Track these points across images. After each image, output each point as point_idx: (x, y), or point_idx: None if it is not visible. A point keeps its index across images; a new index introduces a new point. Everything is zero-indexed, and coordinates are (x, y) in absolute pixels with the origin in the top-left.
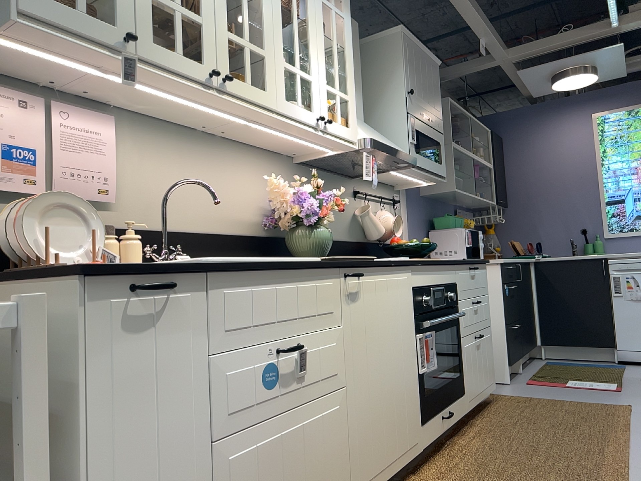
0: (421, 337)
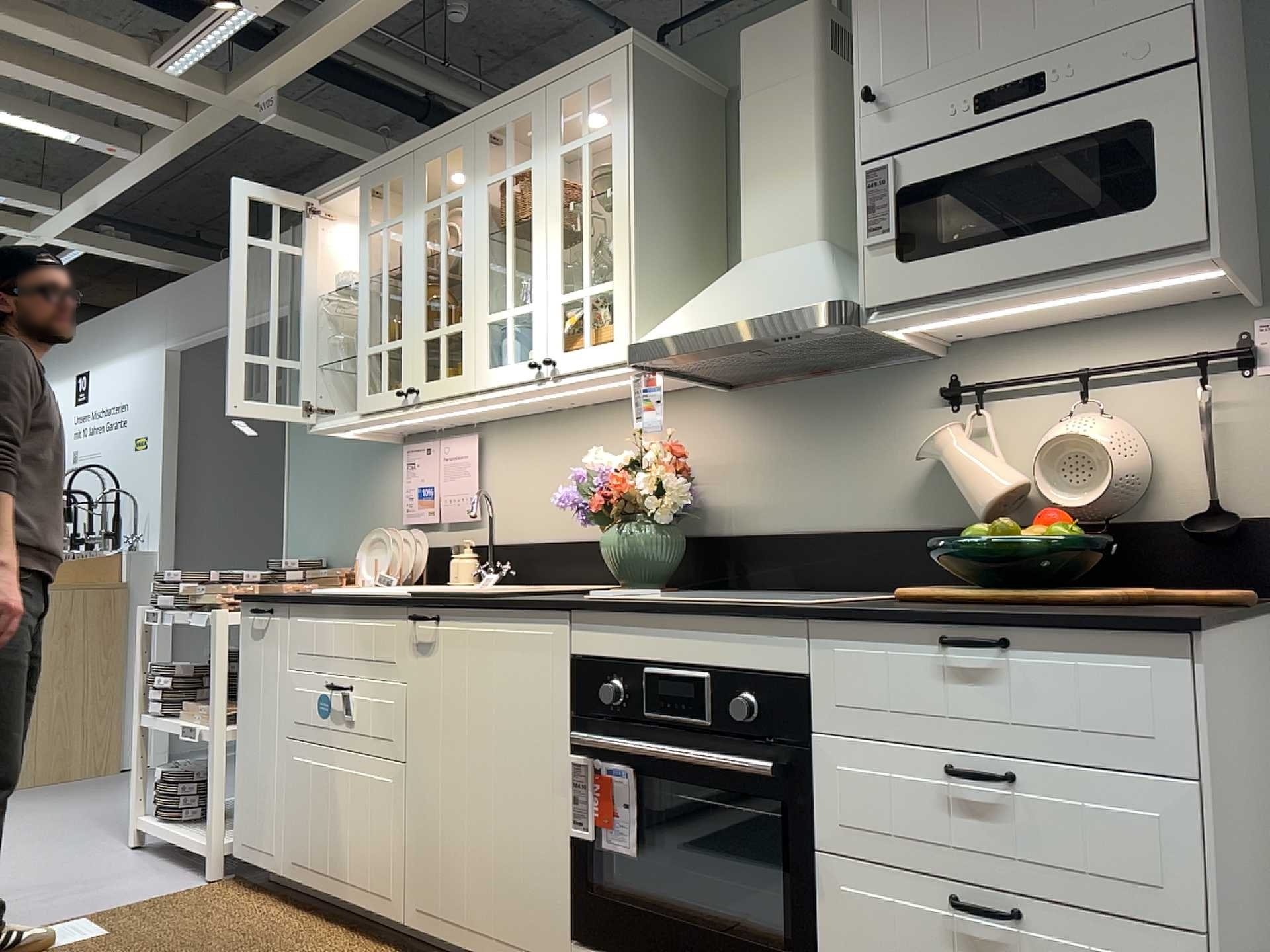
0: (580, 764)
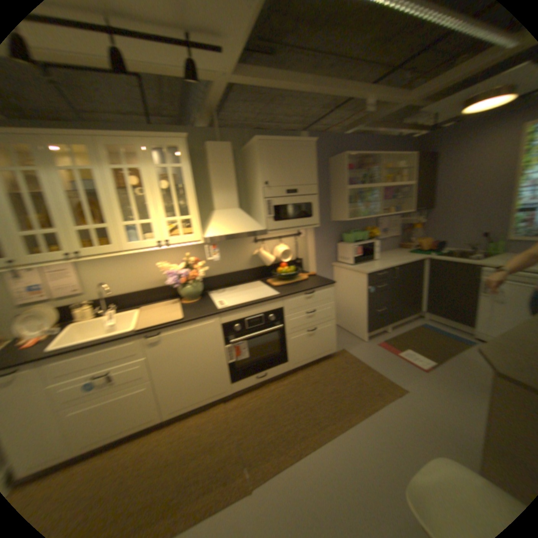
0: (228, 347)
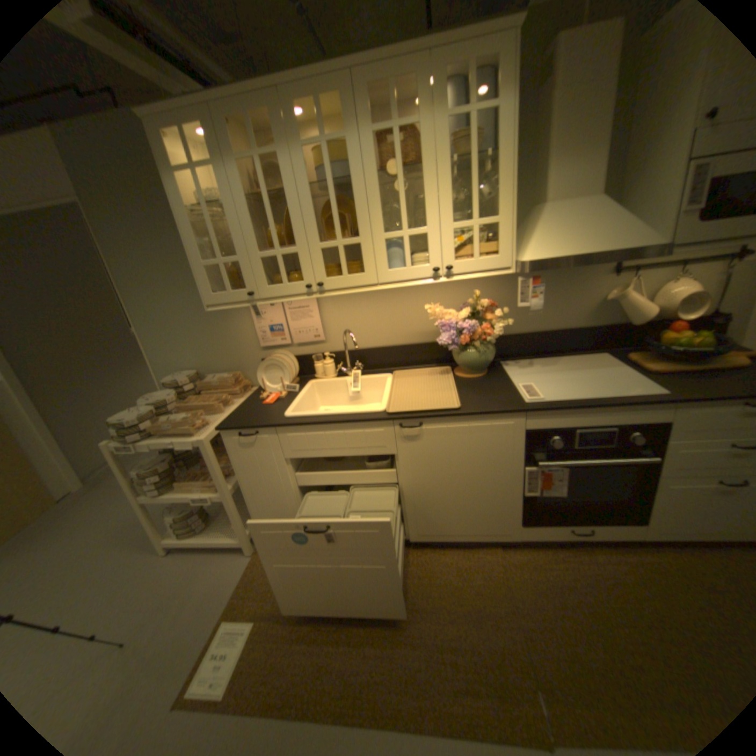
0: (534, 471)
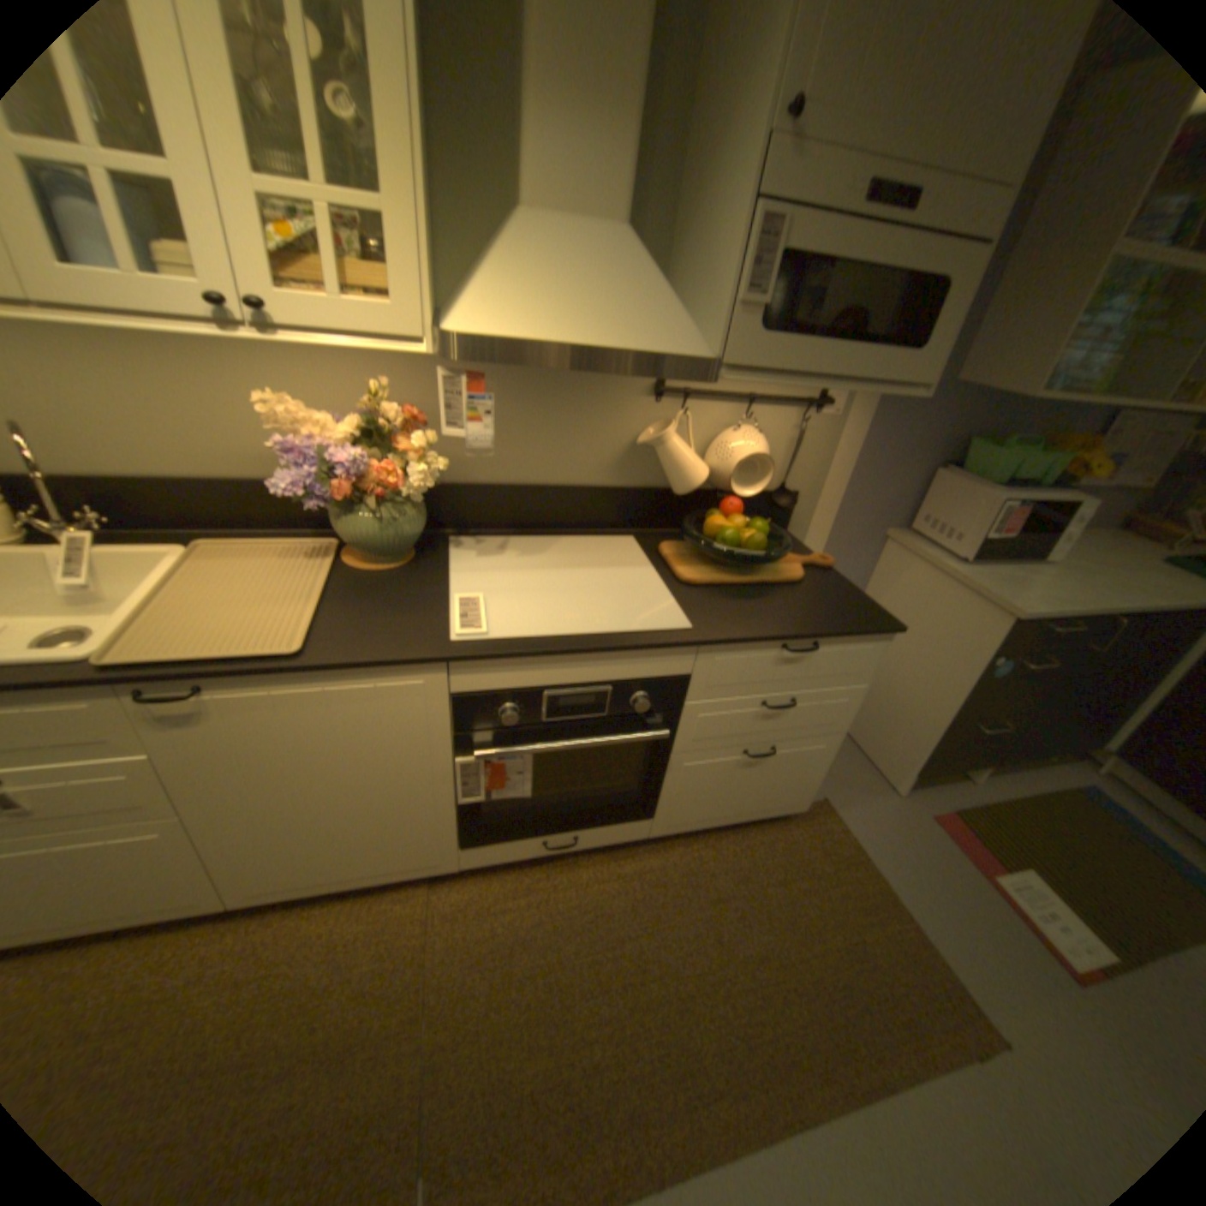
0: (470, 762)
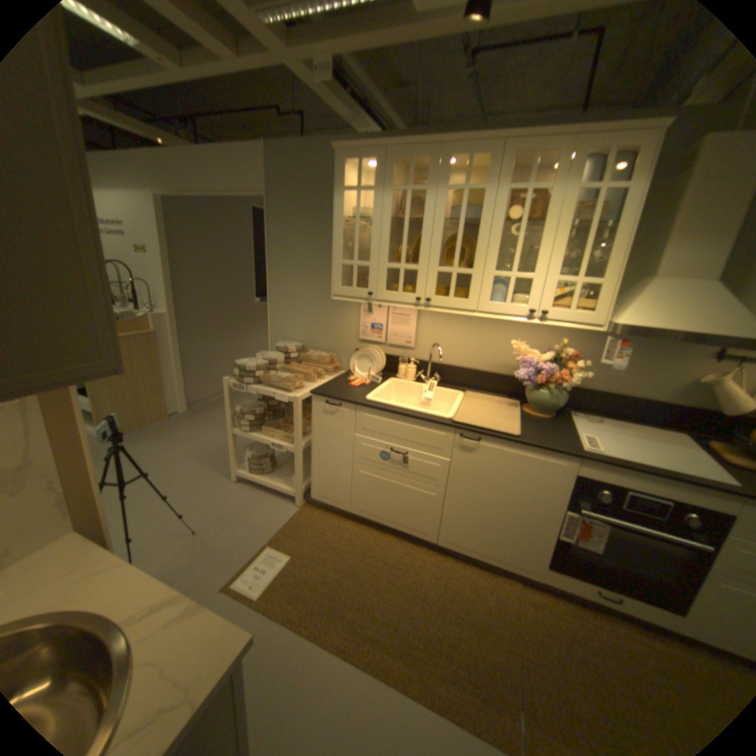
0: (575, 517)
